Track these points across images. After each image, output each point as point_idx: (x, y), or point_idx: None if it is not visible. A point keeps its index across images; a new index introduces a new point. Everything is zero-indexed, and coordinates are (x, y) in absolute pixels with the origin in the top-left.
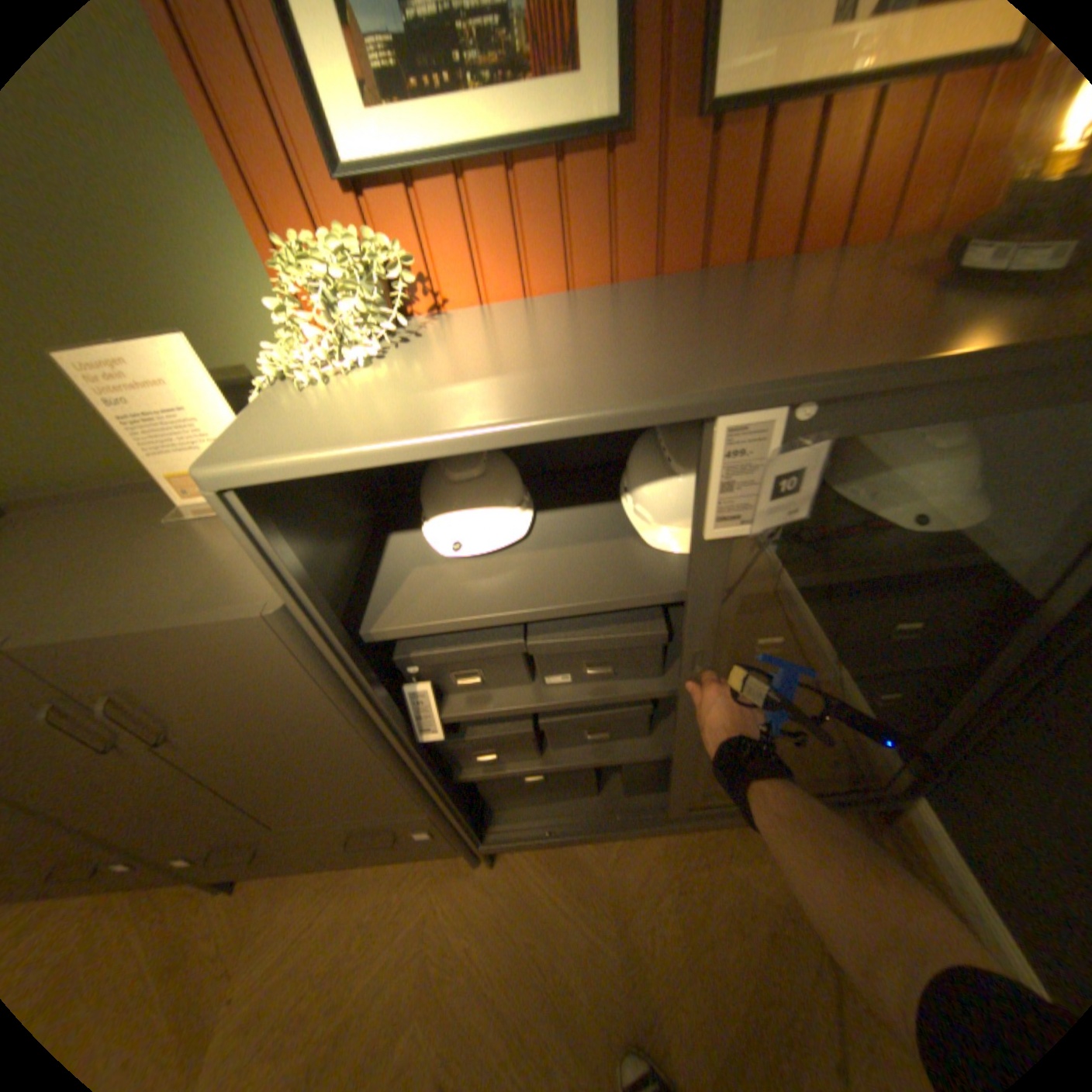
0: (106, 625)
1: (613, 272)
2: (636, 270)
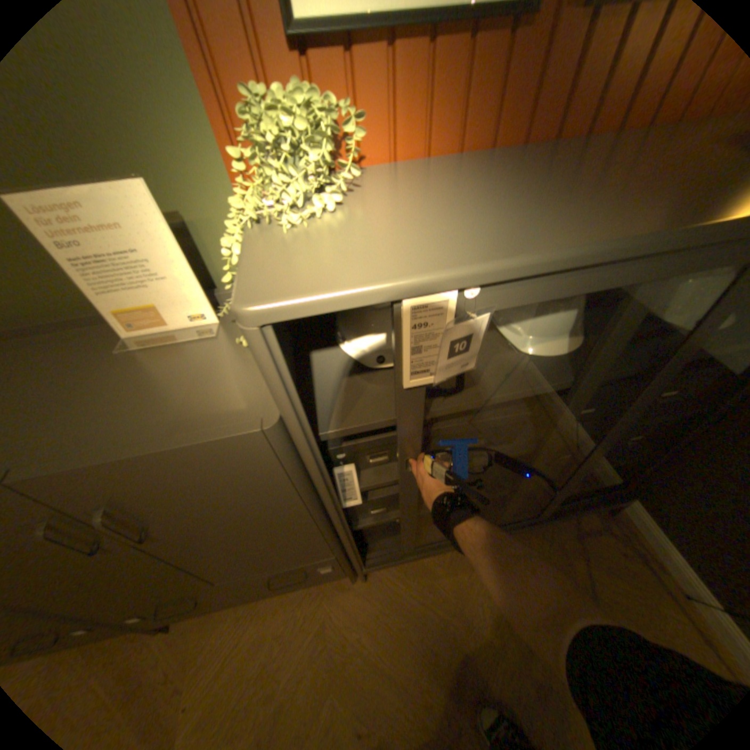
0: (111, 451)
1: (495, 138)
2: (512, 137)
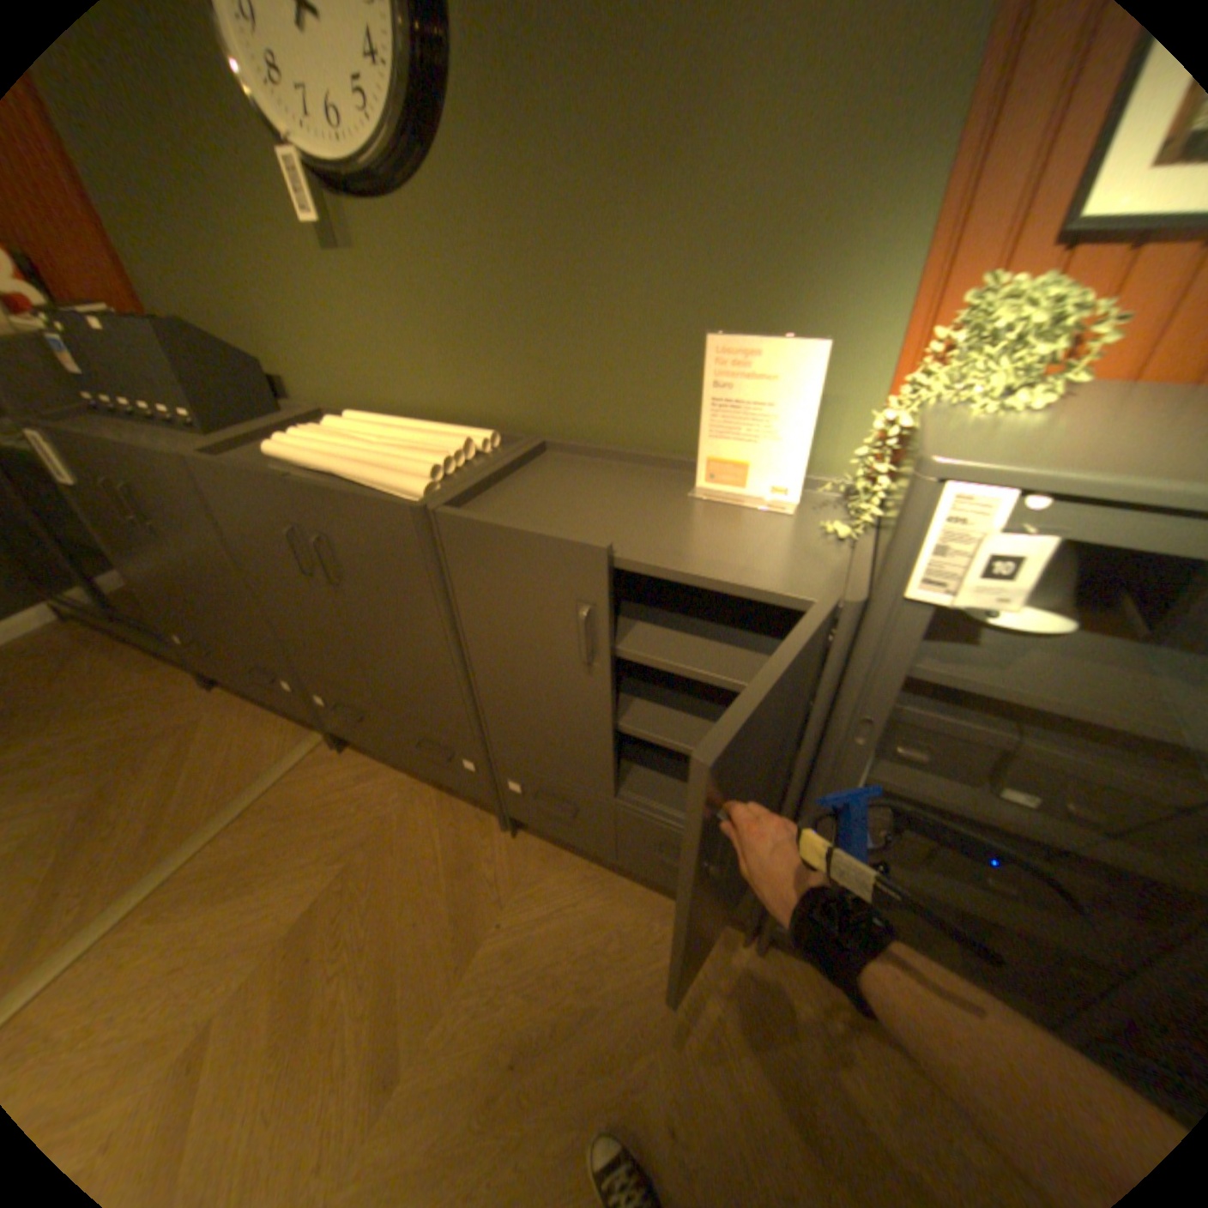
0: (692, 562)
1: None
2: None
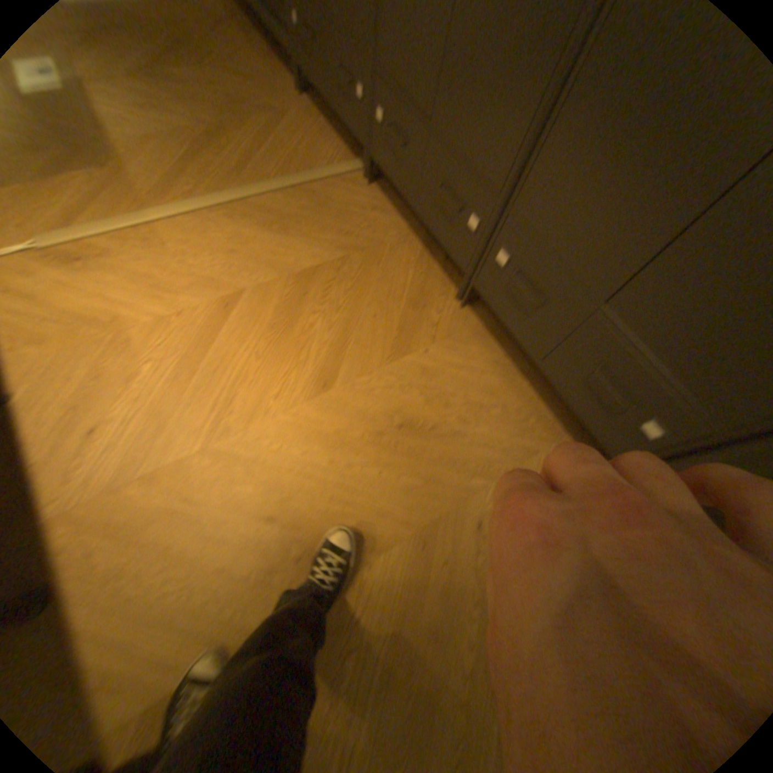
0: None
1: None
2: None
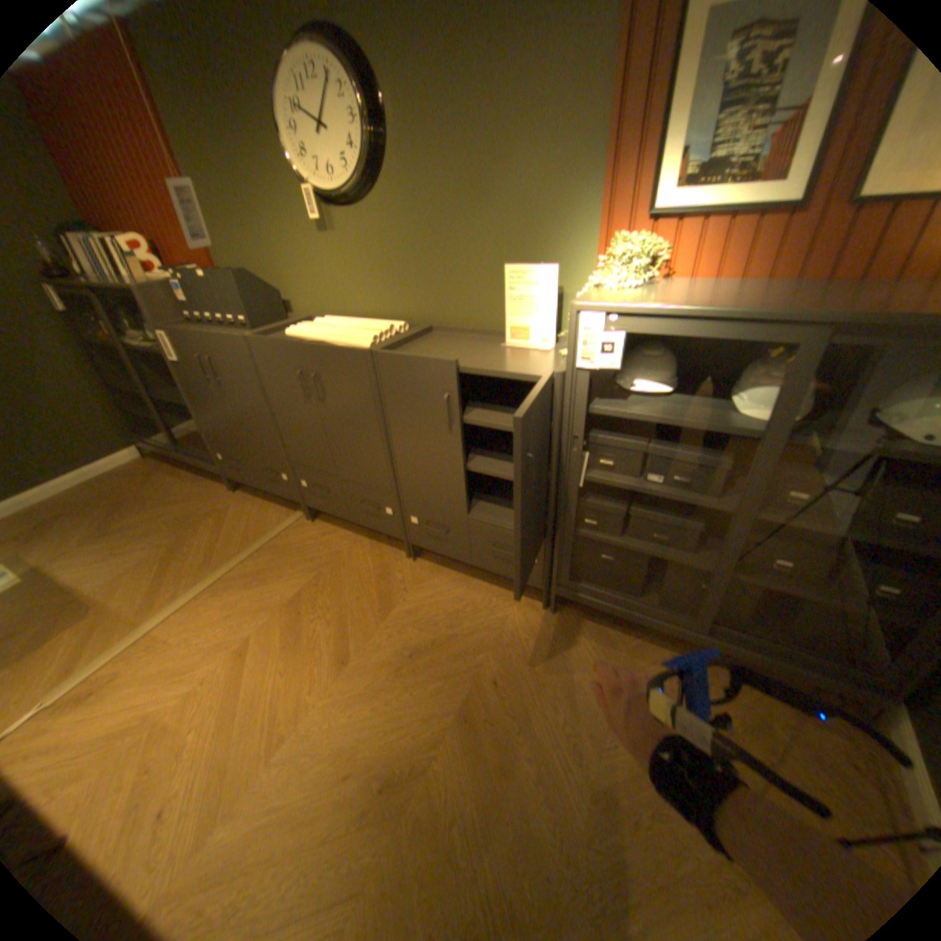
0: (493, 364)
1: (772, 274)
2: (786, 274)
